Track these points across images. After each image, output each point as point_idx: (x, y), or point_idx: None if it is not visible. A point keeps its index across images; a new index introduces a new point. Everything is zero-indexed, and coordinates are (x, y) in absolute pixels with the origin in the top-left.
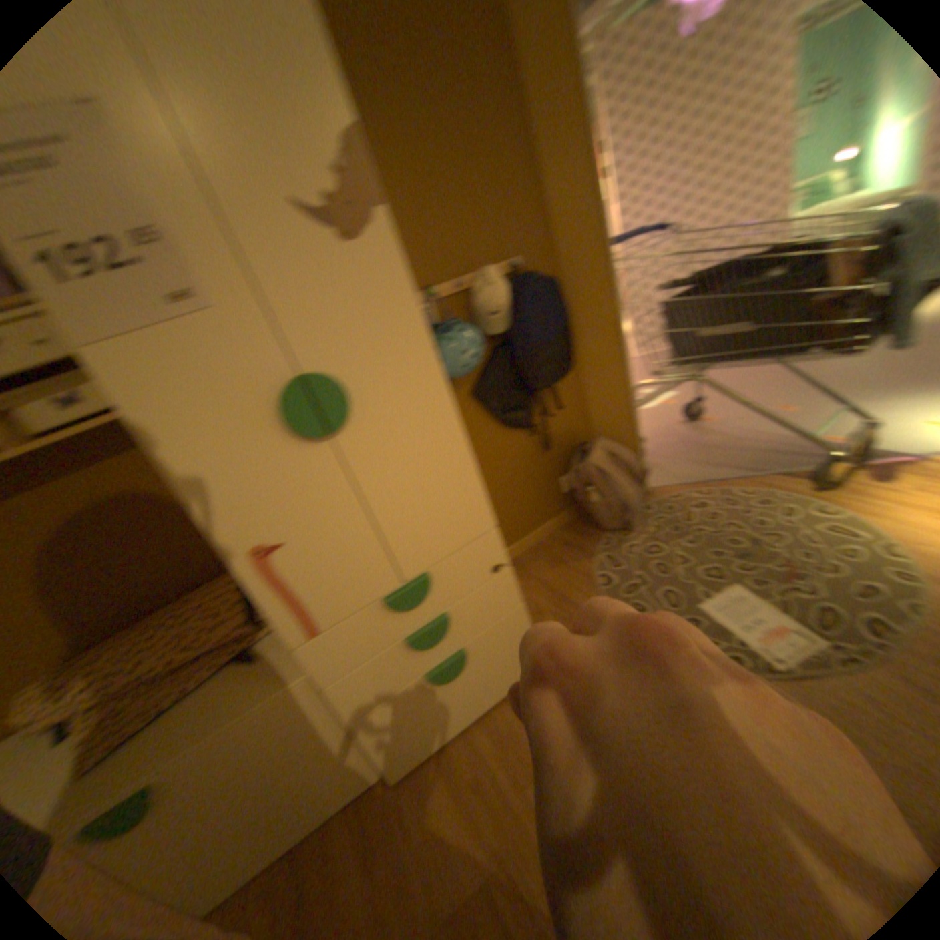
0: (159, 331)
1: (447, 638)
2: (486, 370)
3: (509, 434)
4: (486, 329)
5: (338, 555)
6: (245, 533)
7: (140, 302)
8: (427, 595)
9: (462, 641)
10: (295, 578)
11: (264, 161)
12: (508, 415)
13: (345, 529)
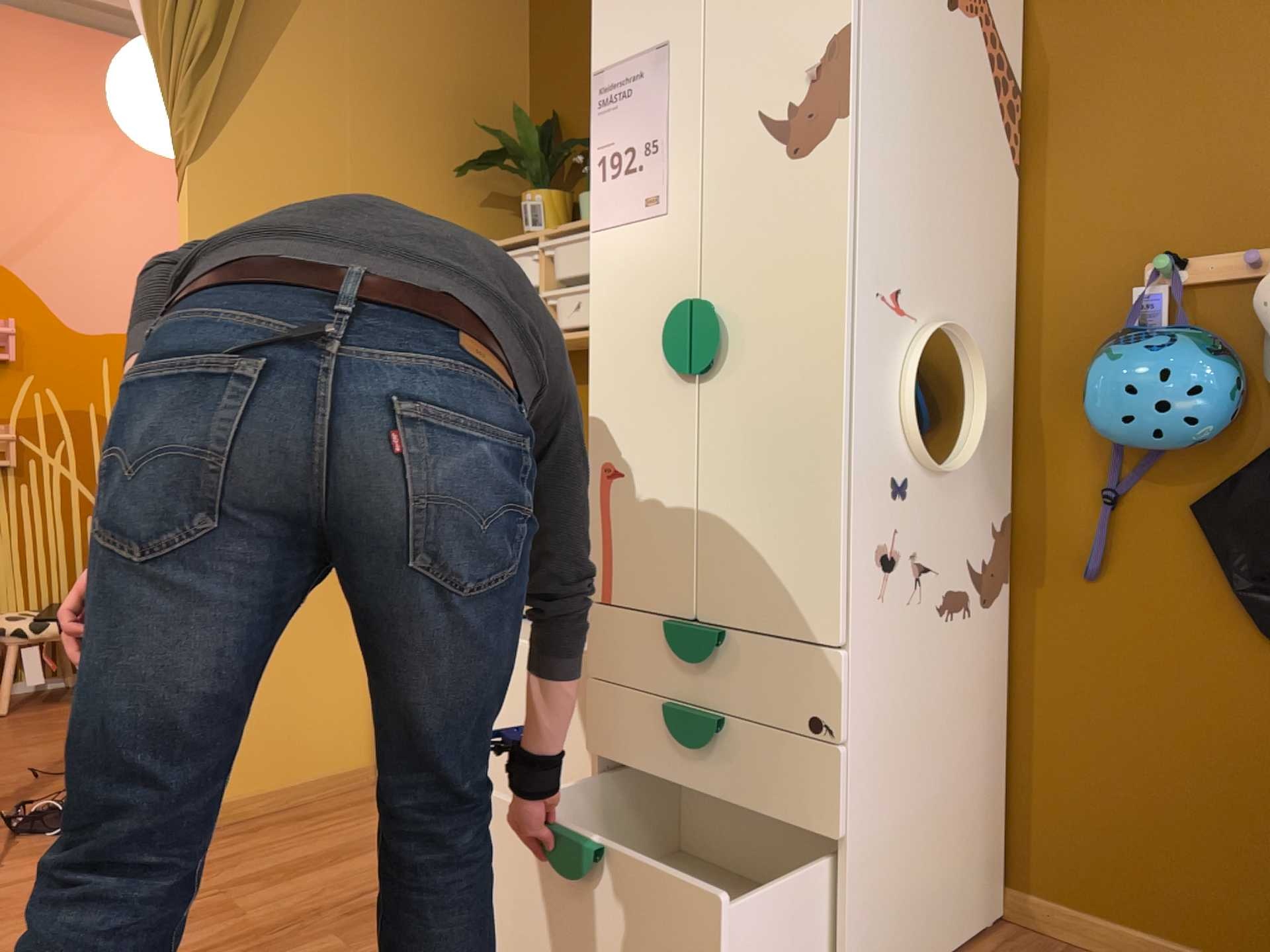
0: (628, 229)
1: (710, 765)
2: (1245, 468)
3: (1266, 657)
4: (1266, 373)
5: (652, 523)
6: (603, 442)
7: (627, 202)
8: (703, 661)
9: (725, 794)
10: (614, 520)
11: (748, 80)
12: (1264, 600)
13: (667, 497)
